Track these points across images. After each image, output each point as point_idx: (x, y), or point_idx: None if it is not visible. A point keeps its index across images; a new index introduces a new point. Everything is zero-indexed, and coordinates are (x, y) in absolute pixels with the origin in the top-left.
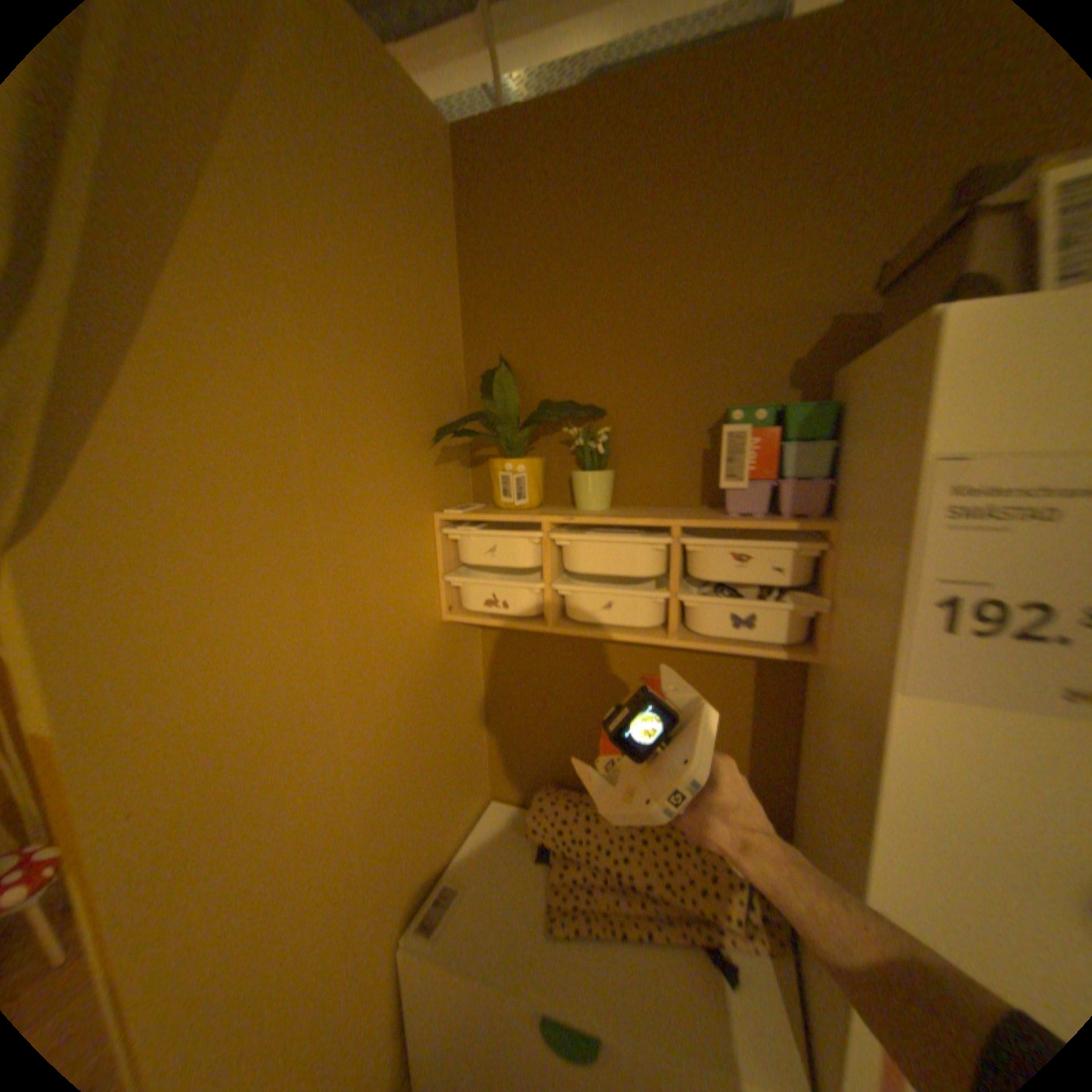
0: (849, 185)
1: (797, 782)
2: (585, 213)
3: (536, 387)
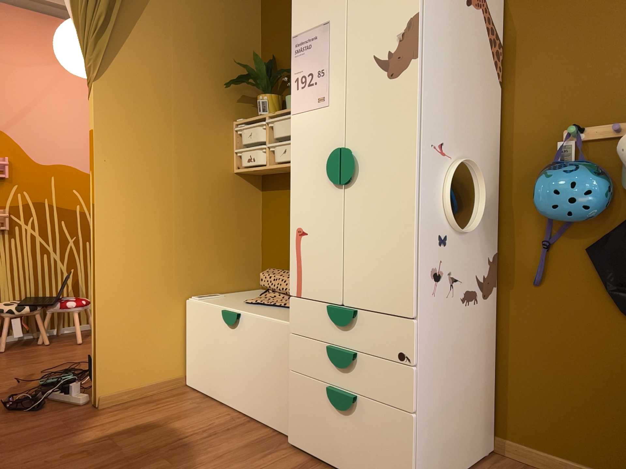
0: None
1: None
2: None
3: (284, 67)
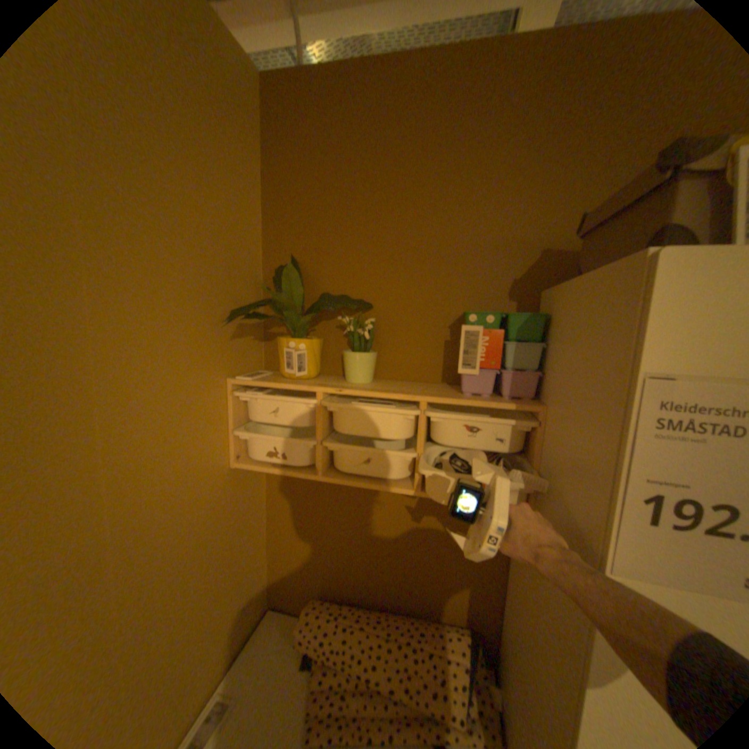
0: (555, 157)
1: (505, 596)
2: (363, 154)
3: (319, 282)
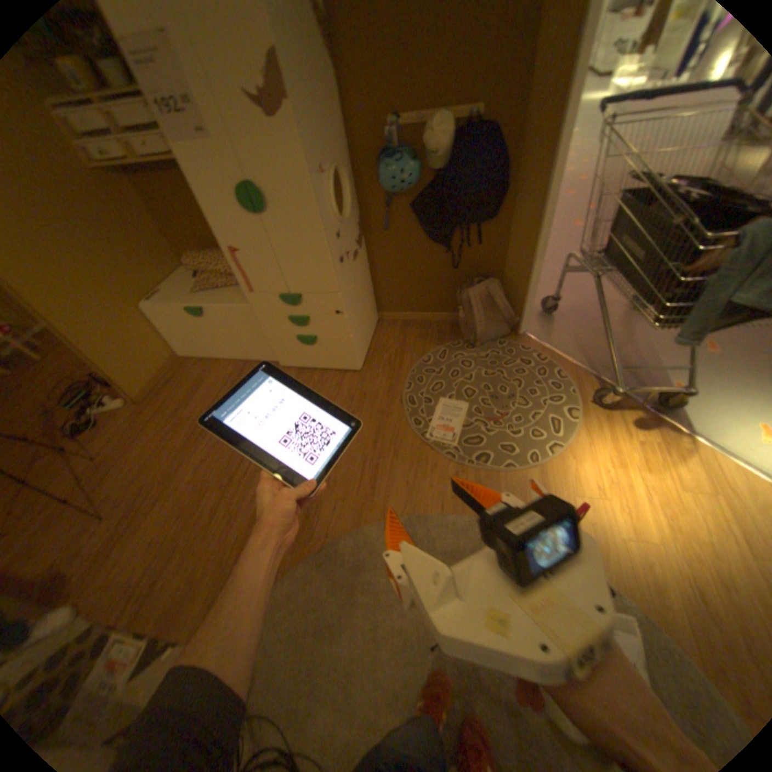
0: None
1: None
2: None
3: None
